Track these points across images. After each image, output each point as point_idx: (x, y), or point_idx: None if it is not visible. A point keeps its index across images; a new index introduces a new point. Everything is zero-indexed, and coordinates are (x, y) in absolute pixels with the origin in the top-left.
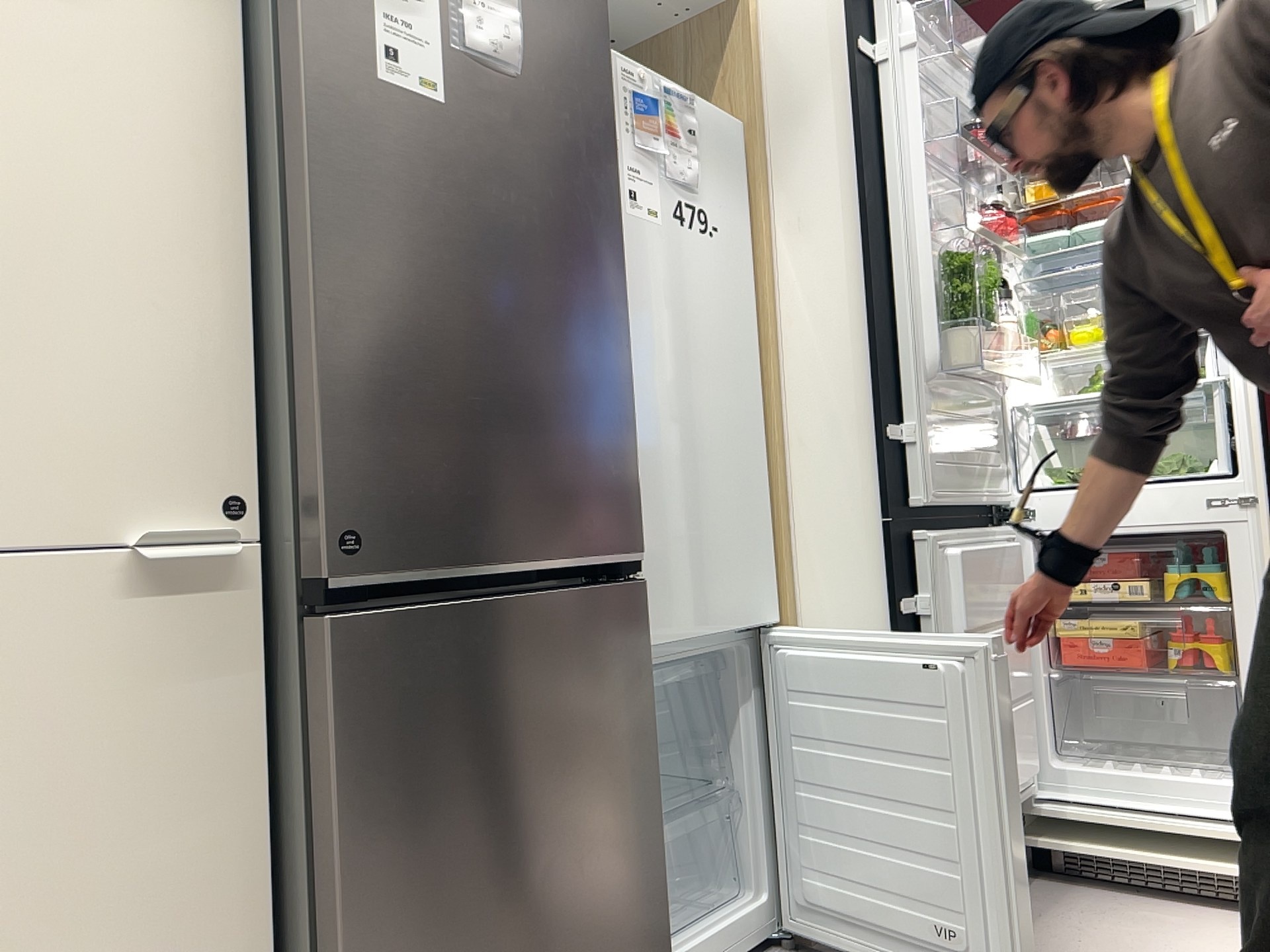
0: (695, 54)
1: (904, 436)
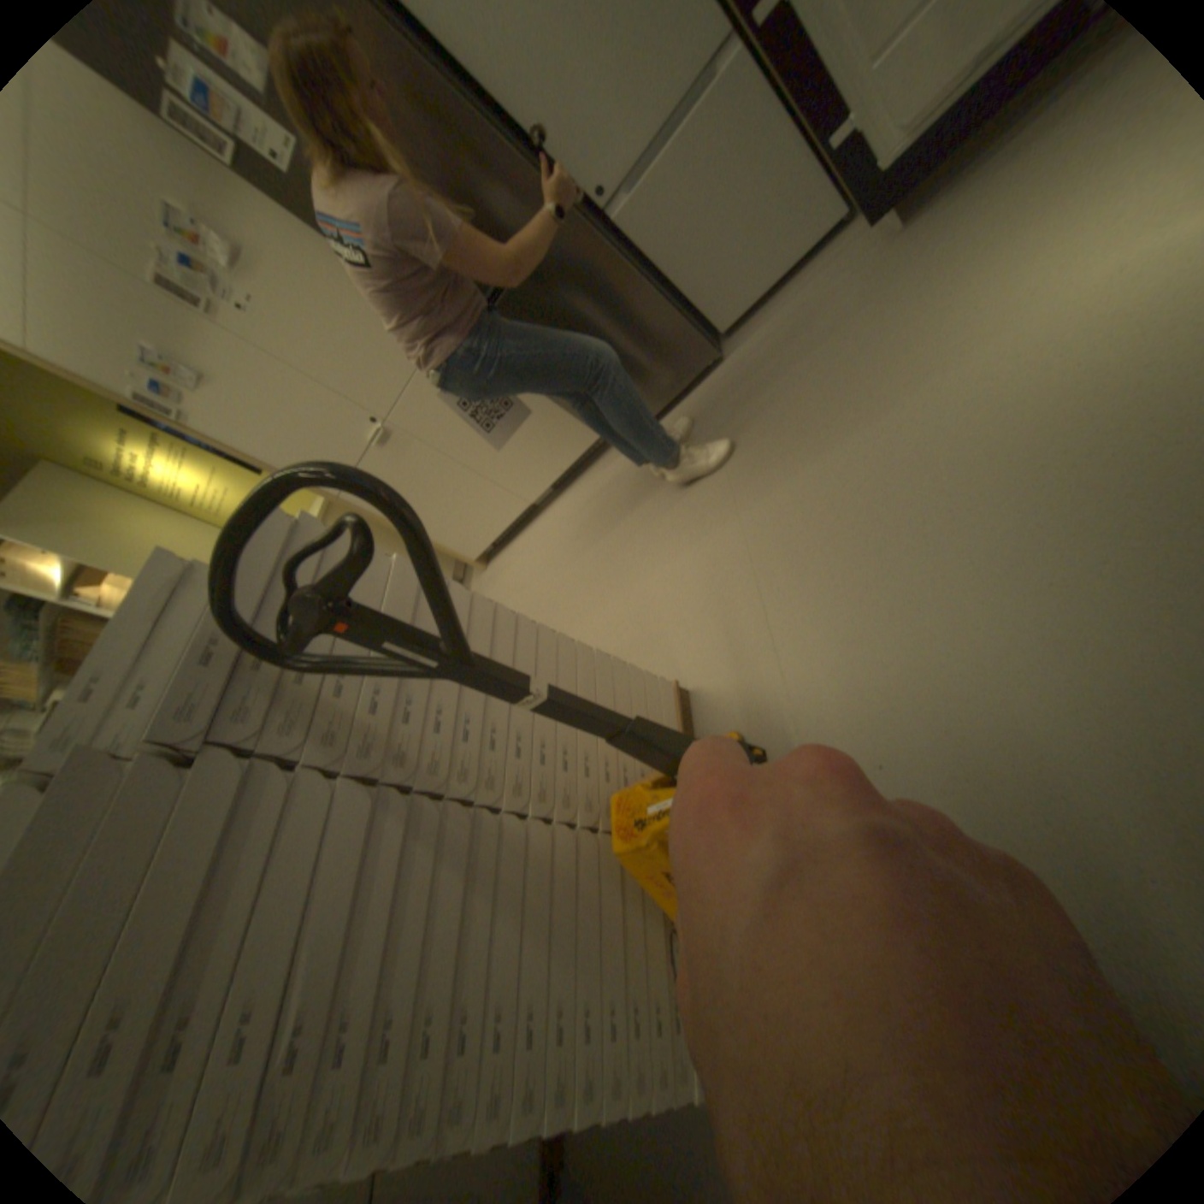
0: None
1: None
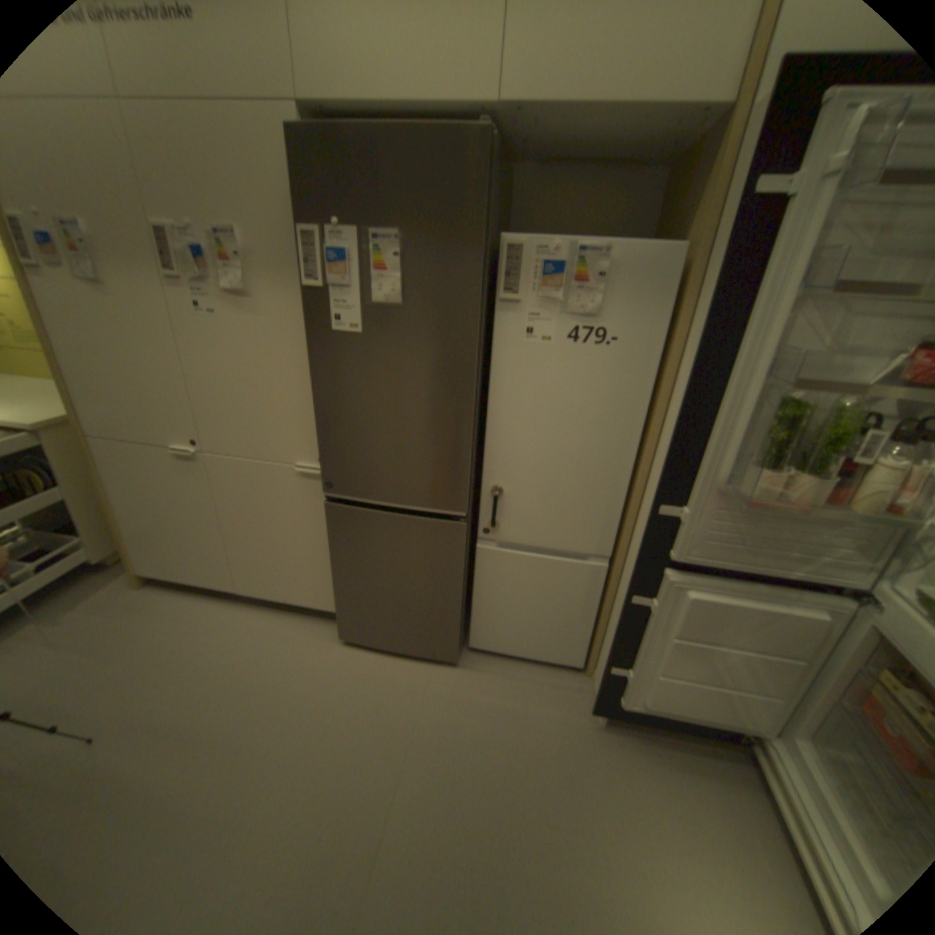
0: (707, 161)
1: (678, 515)
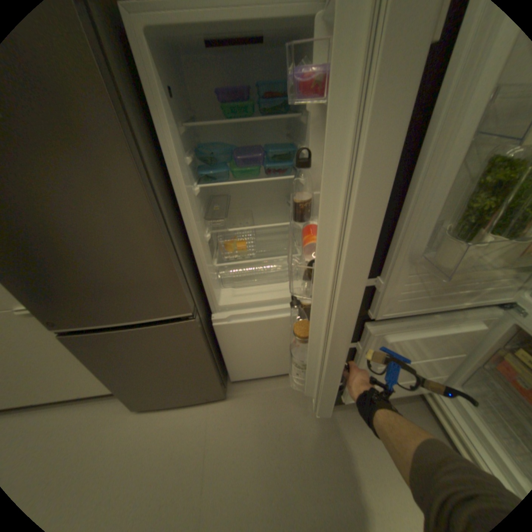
0: None
1: (373, 283)
